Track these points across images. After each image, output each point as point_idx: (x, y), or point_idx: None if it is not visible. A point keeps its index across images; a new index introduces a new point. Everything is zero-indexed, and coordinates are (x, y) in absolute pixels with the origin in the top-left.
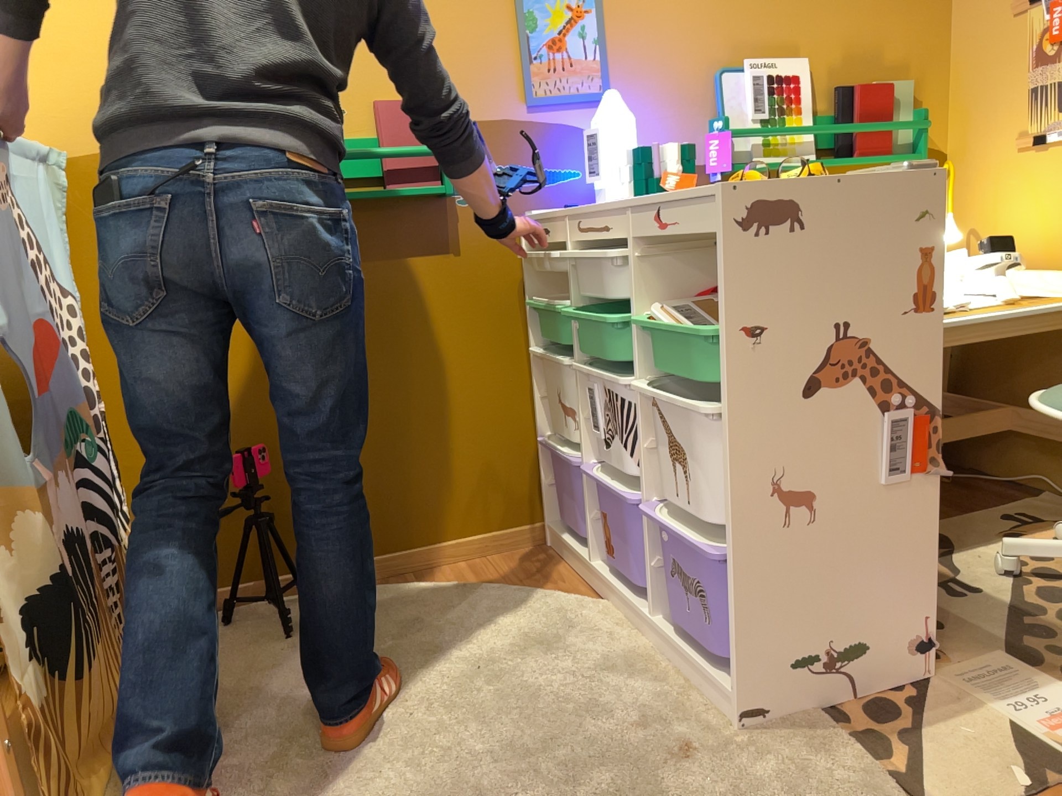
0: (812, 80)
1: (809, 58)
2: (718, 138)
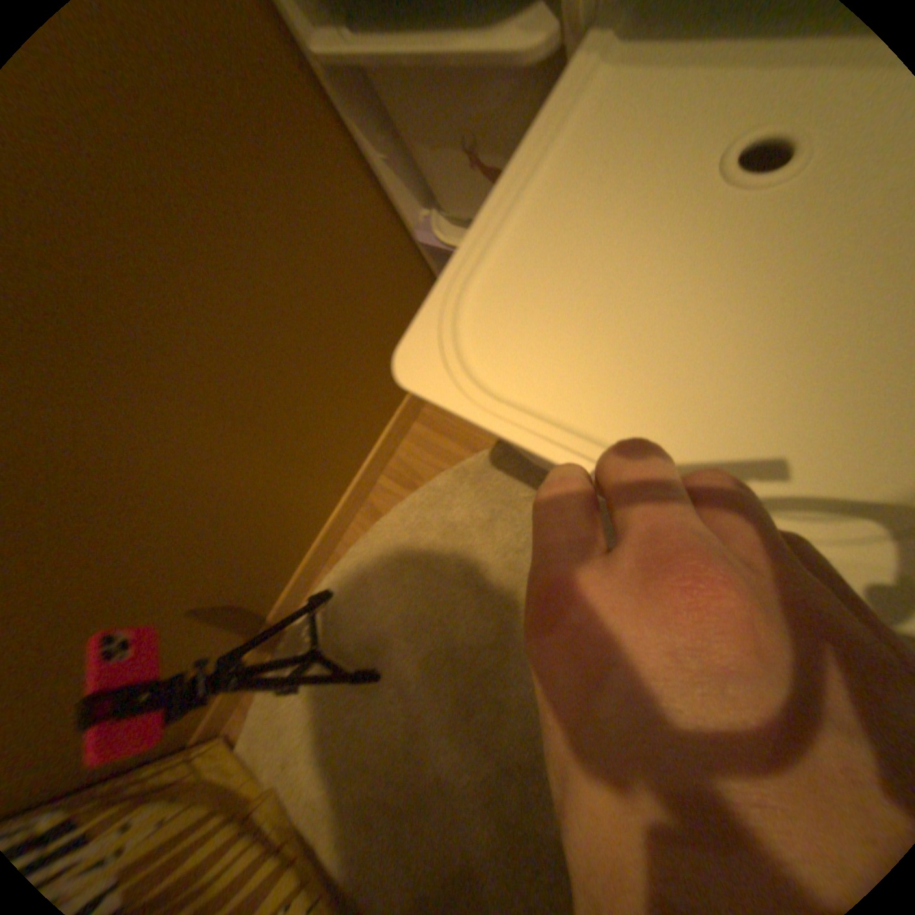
0: None
1: None
2: None
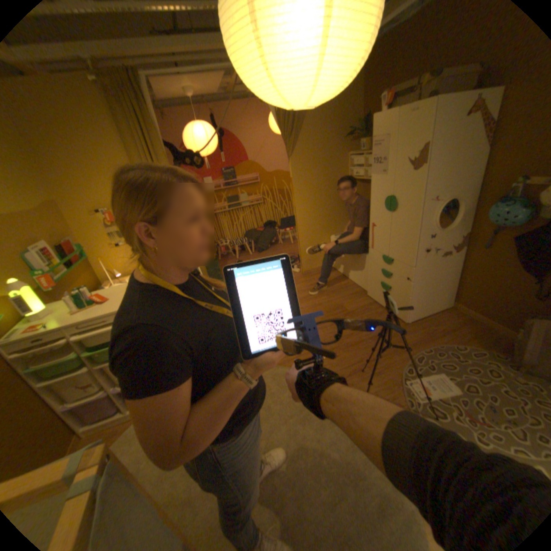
0: (48, 246)
1: (41, 239)
2: (43, 277)
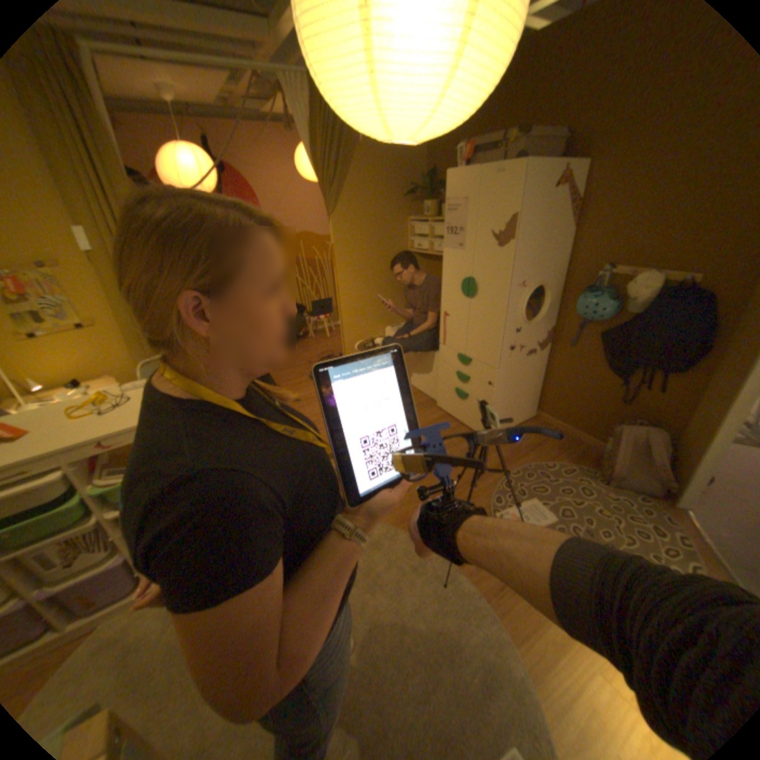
0: None
1: None
2: None
